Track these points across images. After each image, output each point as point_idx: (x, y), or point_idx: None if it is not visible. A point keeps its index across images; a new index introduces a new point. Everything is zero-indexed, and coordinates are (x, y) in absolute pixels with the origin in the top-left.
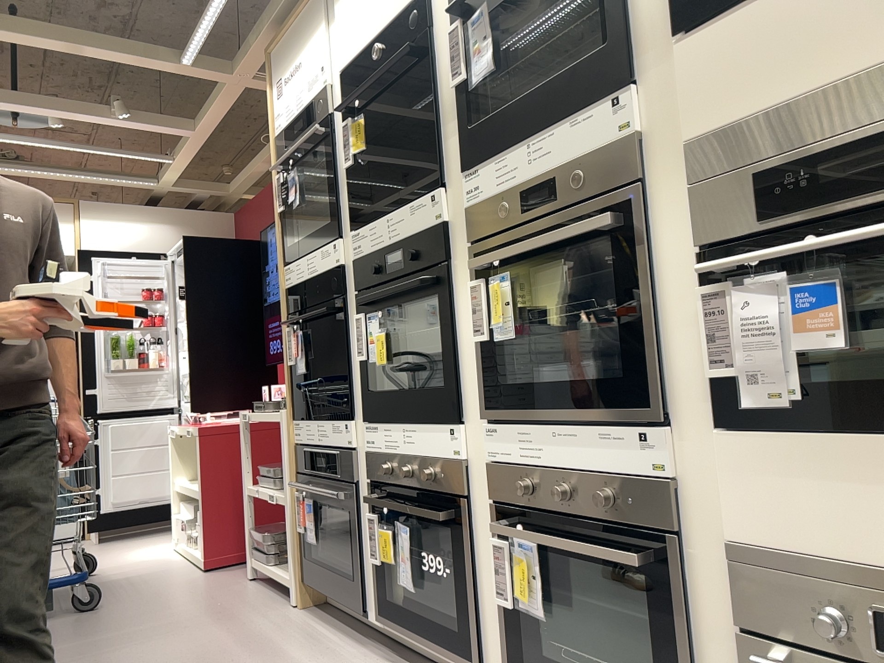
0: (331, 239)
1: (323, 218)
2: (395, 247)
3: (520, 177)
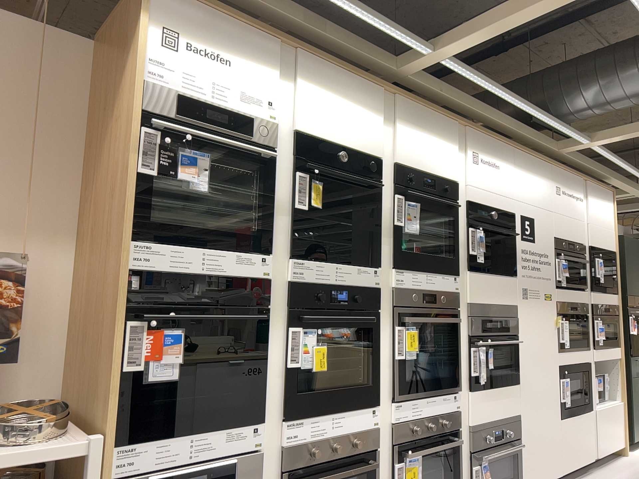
0: (263, 253)
1: (223, 219)
2: (341, 287)
3: (418, 285)
